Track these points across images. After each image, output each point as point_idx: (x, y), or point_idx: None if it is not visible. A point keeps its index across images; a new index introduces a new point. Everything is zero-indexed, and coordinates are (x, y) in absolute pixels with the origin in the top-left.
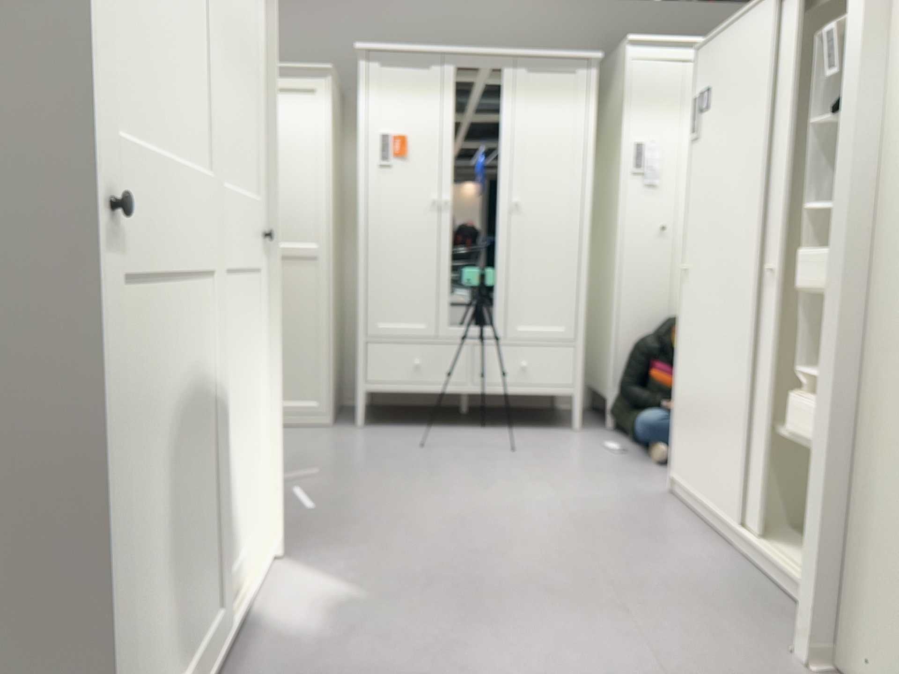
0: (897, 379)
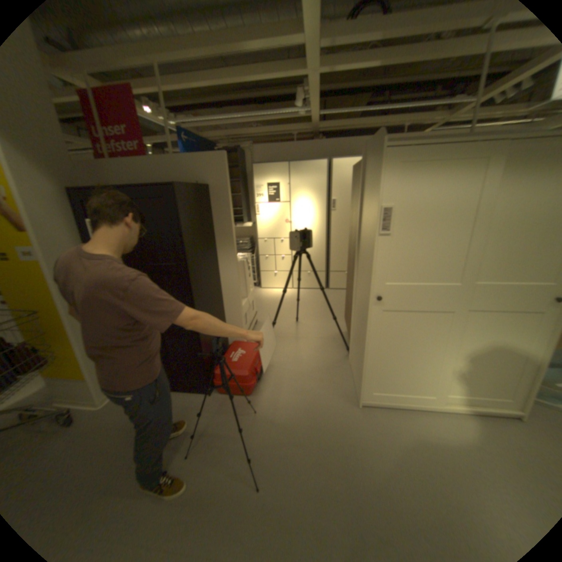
0: None
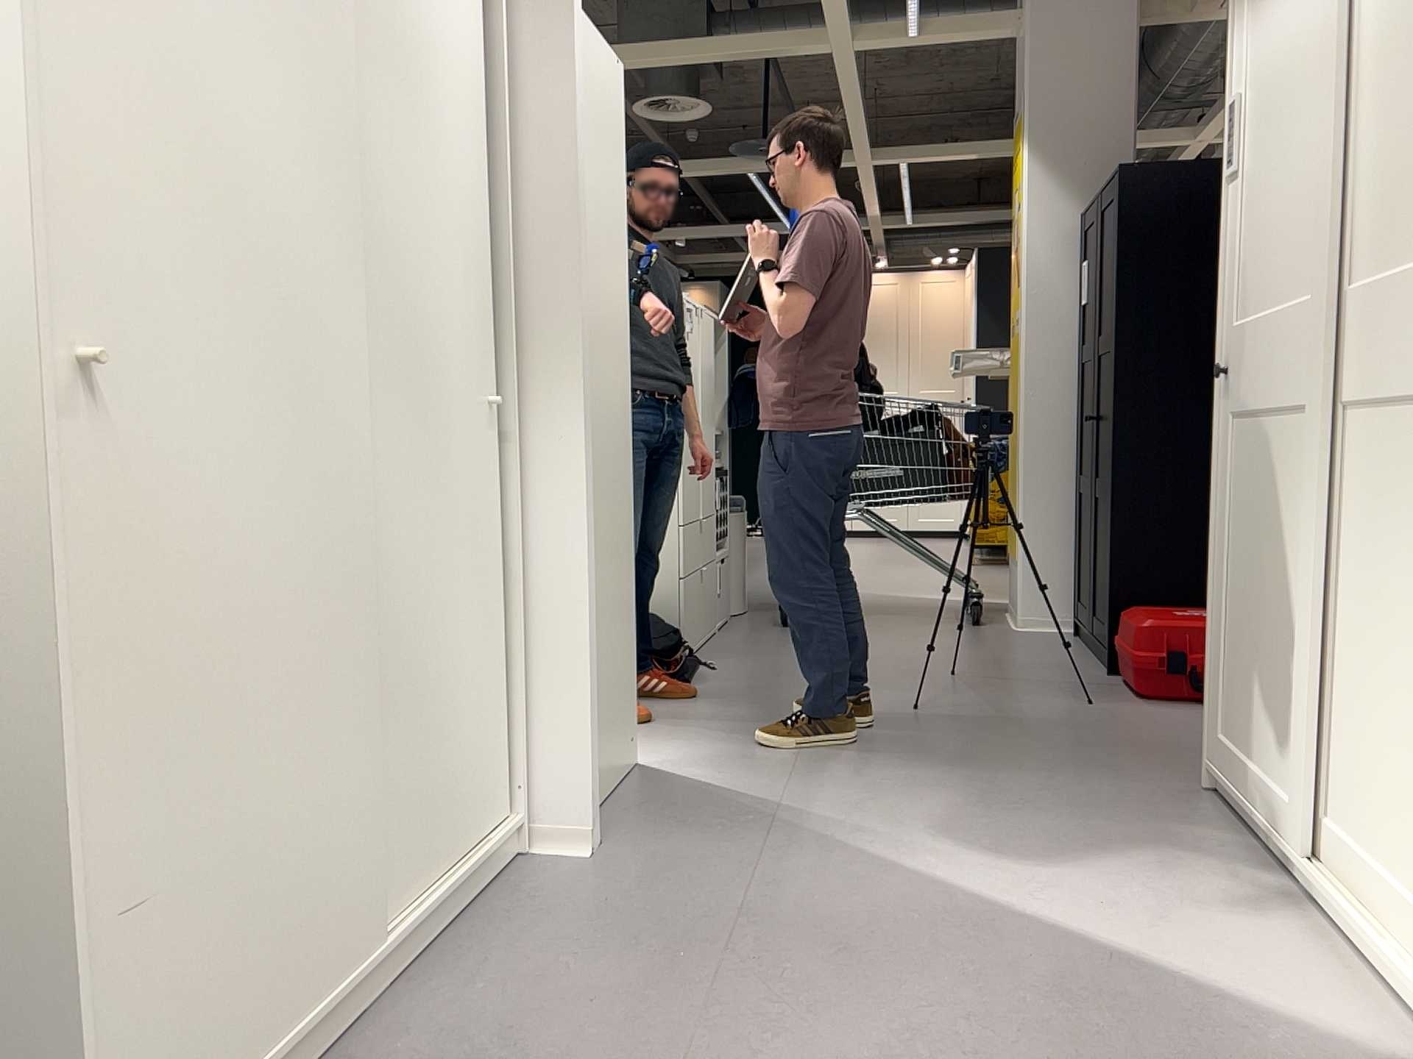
0: (586, 500)
